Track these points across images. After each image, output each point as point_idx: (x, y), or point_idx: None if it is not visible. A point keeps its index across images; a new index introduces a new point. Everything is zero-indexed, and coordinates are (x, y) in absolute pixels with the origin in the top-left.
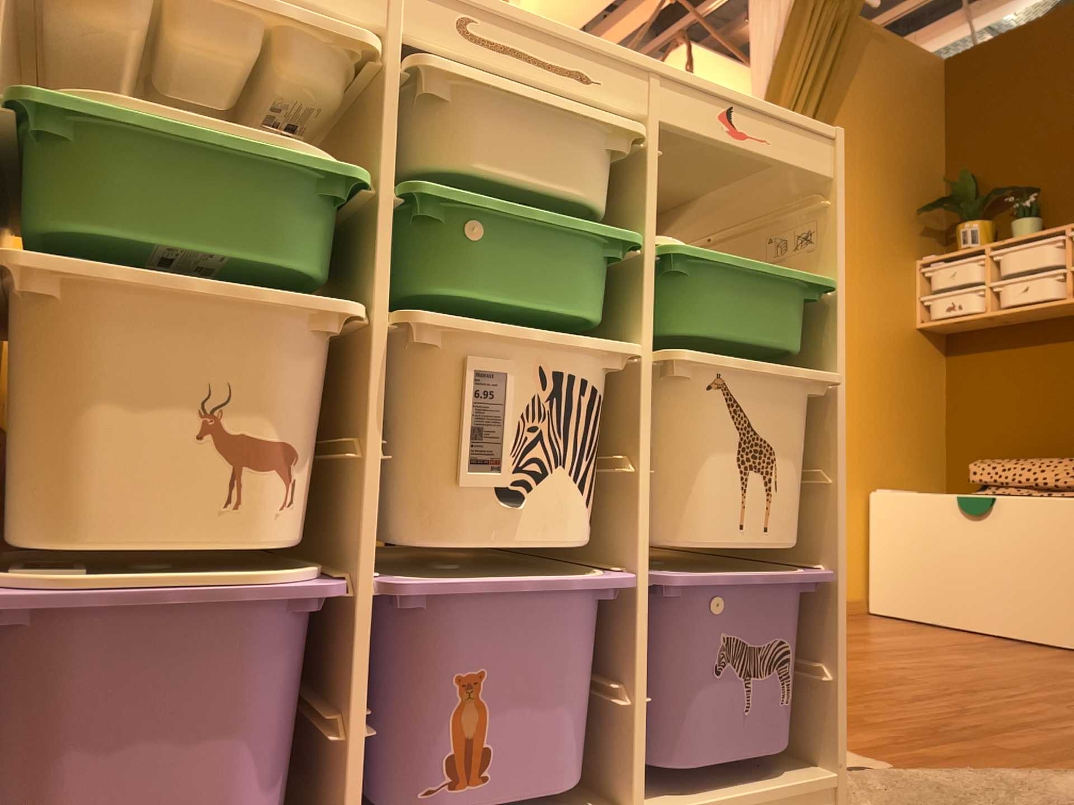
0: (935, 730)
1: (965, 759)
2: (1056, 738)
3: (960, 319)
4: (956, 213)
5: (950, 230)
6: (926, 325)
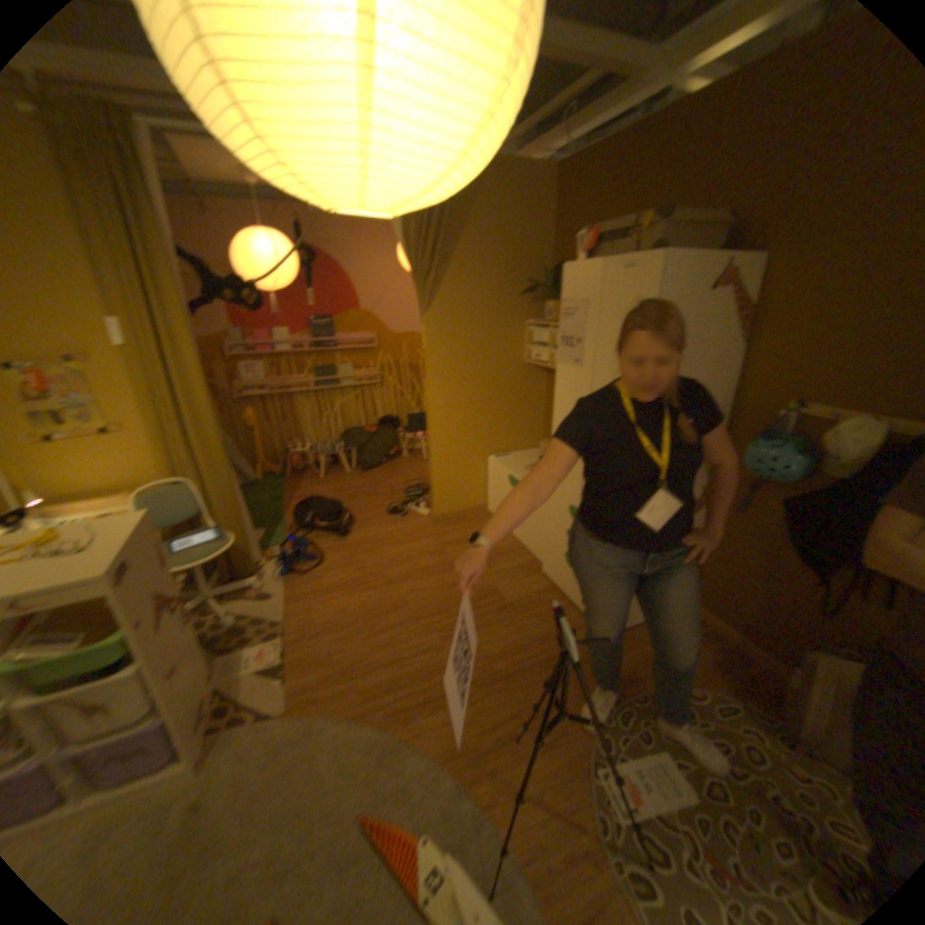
0: (344, 677)
1: (320, 711)
2: (388, 685)
3: (541, 366)
4: (548, 293)
5: (545, 304)
6: (530, 363)
